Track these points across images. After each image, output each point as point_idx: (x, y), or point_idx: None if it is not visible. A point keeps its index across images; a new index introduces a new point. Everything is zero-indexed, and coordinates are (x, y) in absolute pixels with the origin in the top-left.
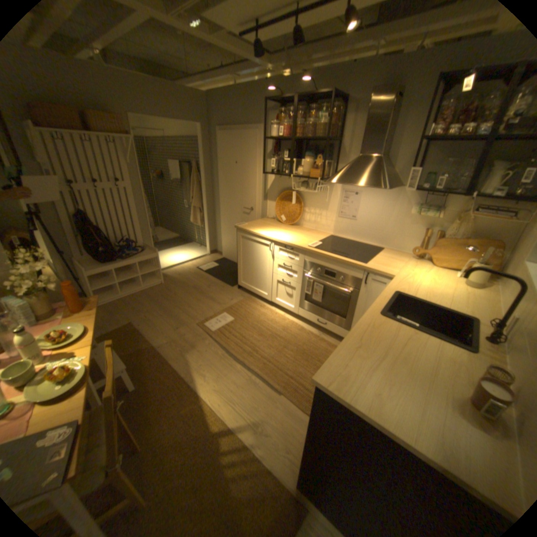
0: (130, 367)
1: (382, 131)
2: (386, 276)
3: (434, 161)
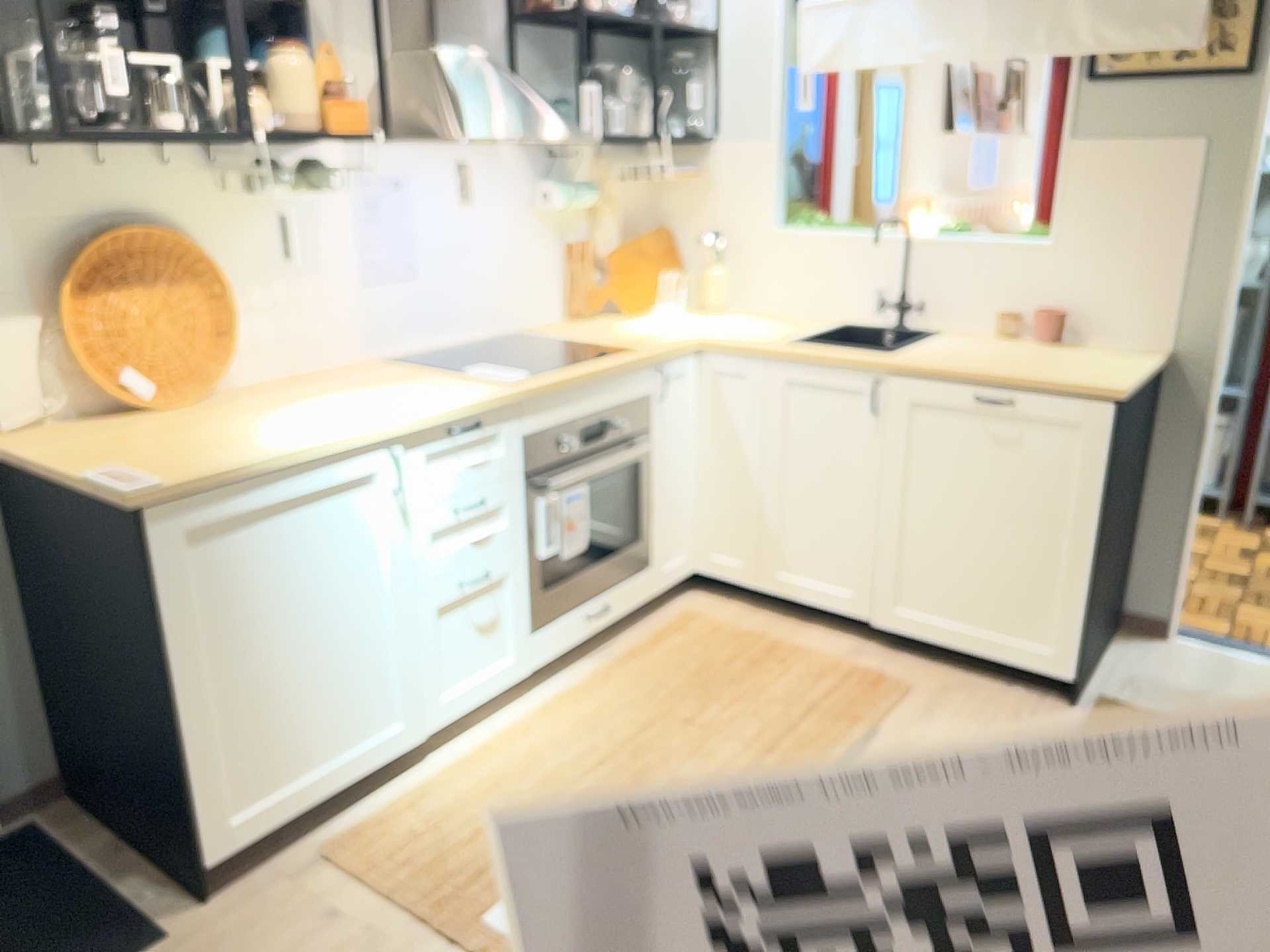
0: None
1: None
2: (687, 352)
3: (529, 74)
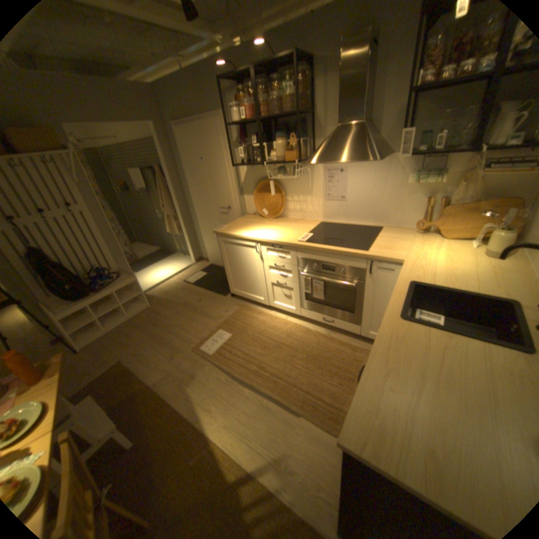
0: (124, 418)
1: (359, 92)
2: (393, 262)
3: (426, 117)
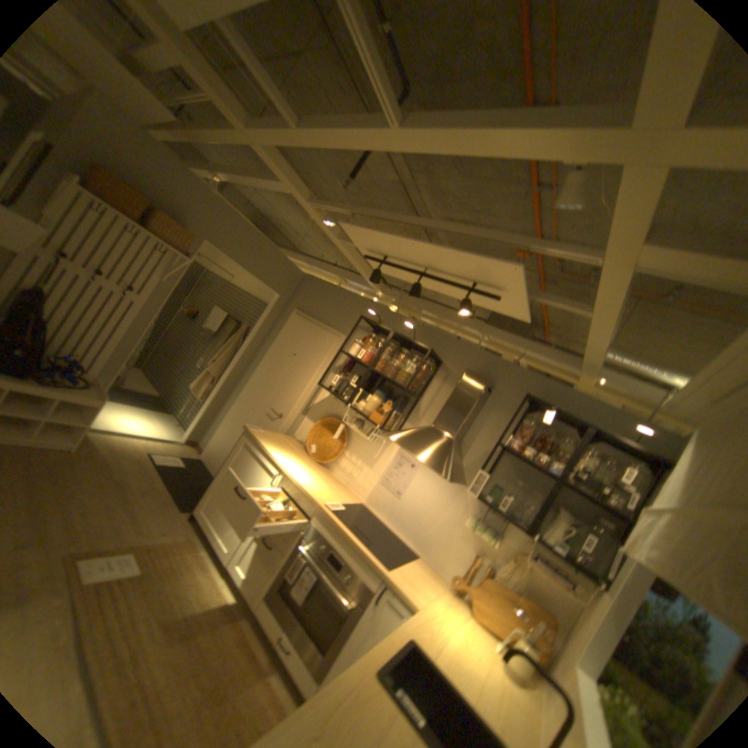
0: None
1: (462, 415)
2: (406, 607)
3: (504, 476)
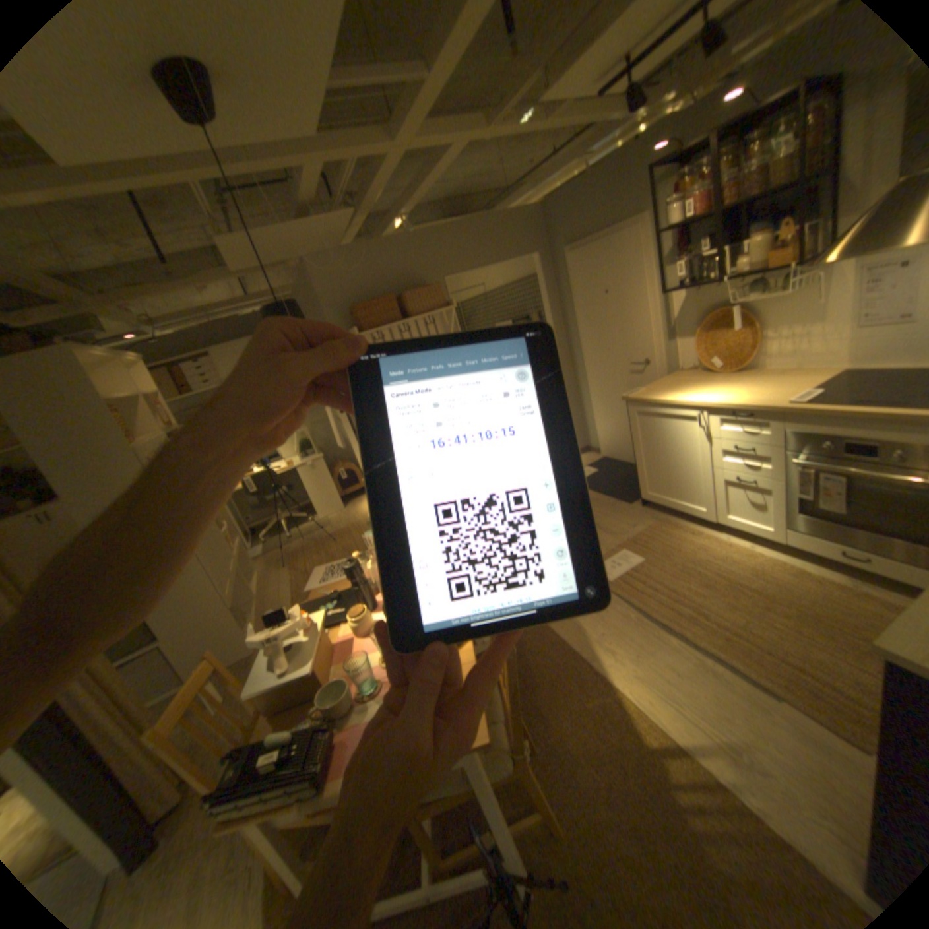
0: None
1: None
2: None
3: None
